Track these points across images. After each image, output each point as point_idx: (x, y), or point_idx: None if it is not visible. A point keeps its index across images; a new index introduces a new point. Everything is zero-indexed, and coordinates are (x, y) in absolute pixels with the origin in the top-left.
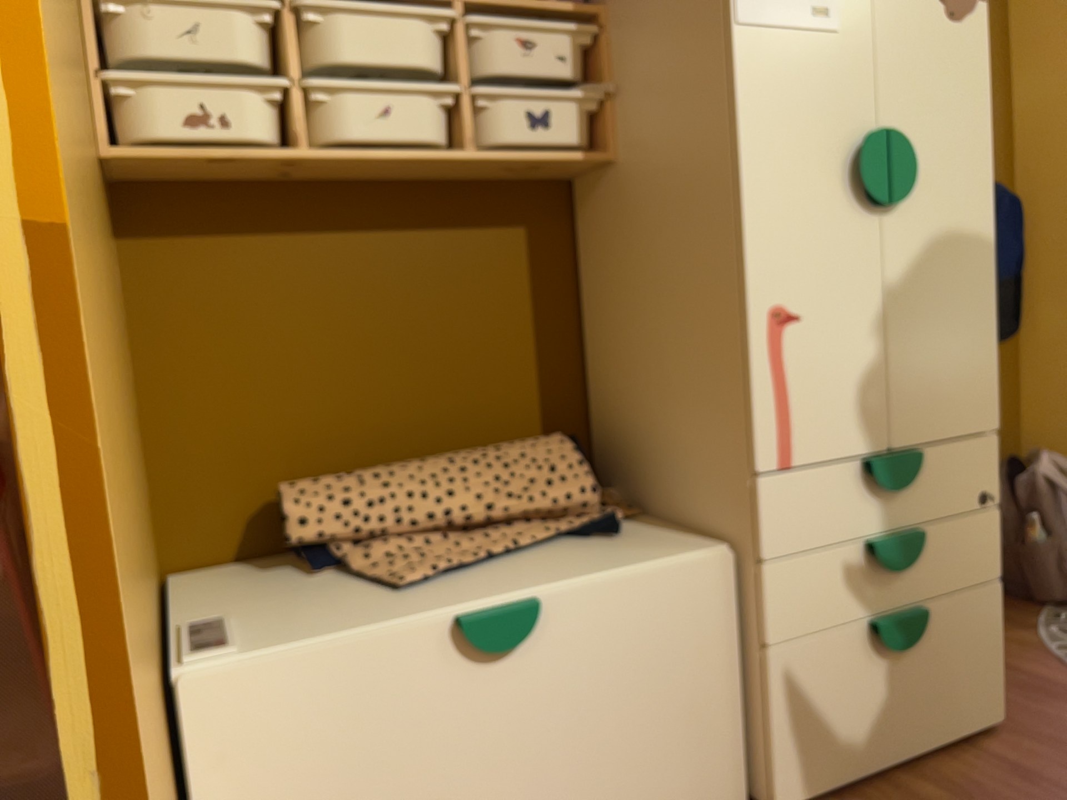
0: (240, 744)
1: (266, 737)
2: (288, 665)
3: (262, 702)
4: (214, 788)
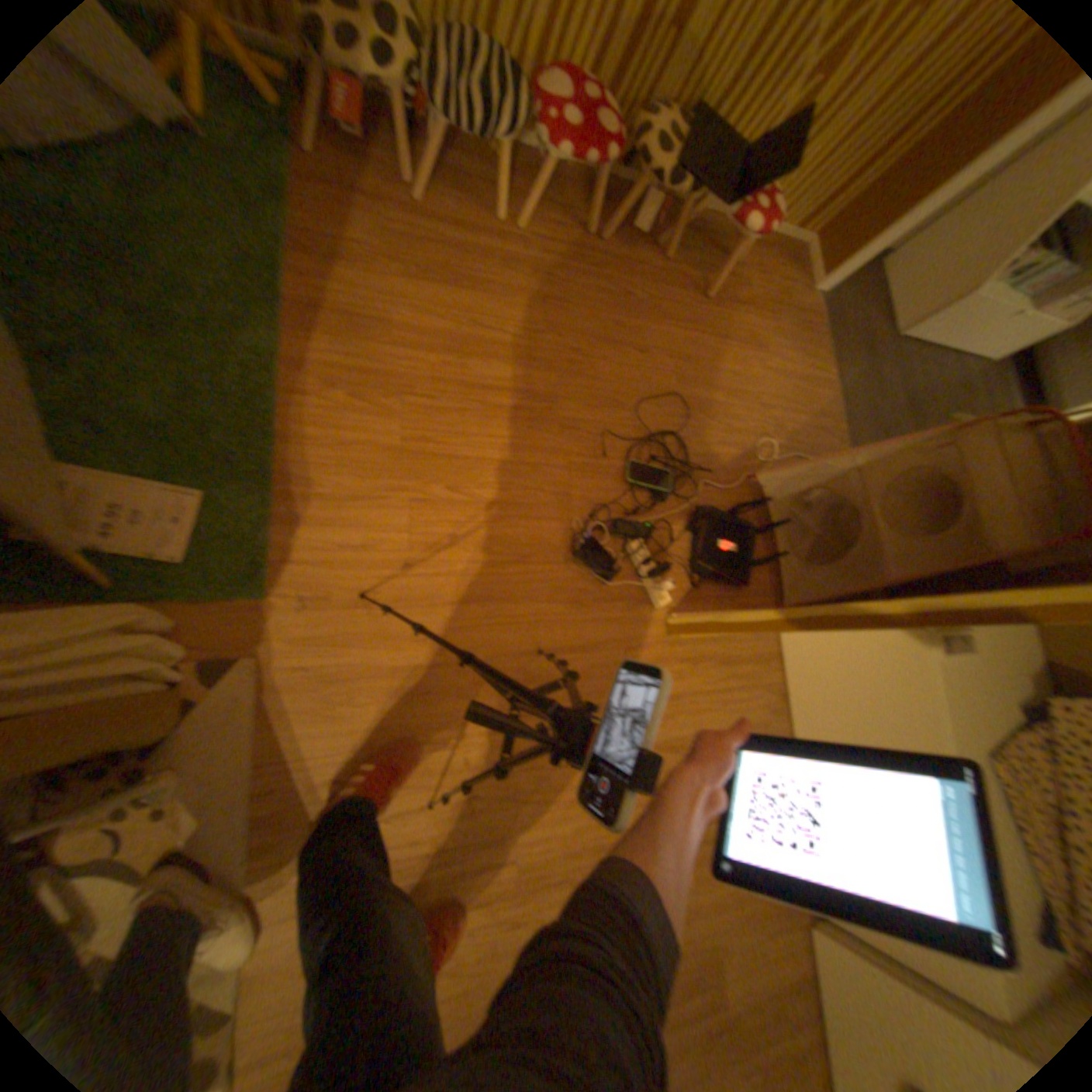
0: (893, 658)
1: (895, 669)
2: (935, 686)
3: (915, 670)
4: (873, 643)
